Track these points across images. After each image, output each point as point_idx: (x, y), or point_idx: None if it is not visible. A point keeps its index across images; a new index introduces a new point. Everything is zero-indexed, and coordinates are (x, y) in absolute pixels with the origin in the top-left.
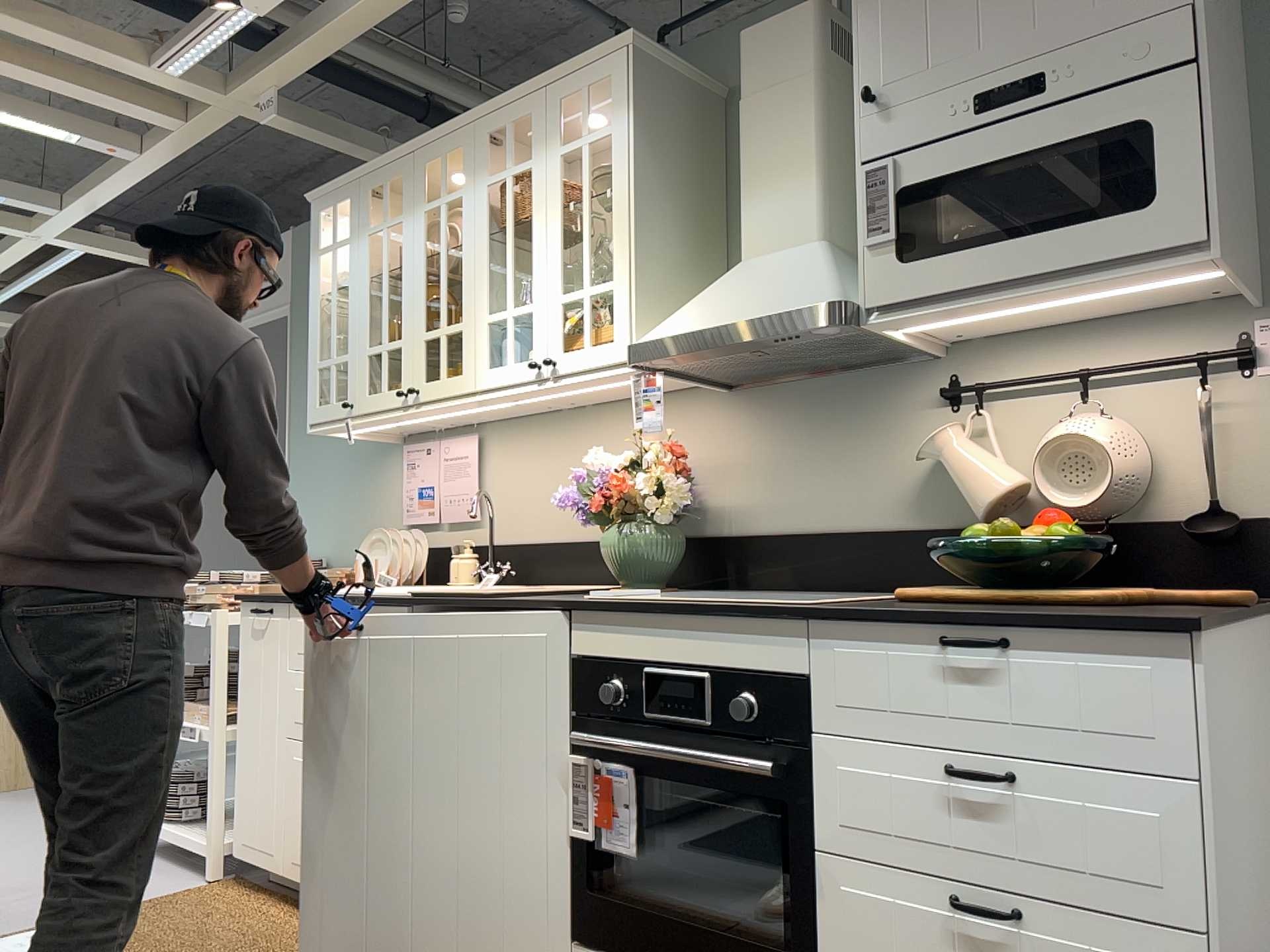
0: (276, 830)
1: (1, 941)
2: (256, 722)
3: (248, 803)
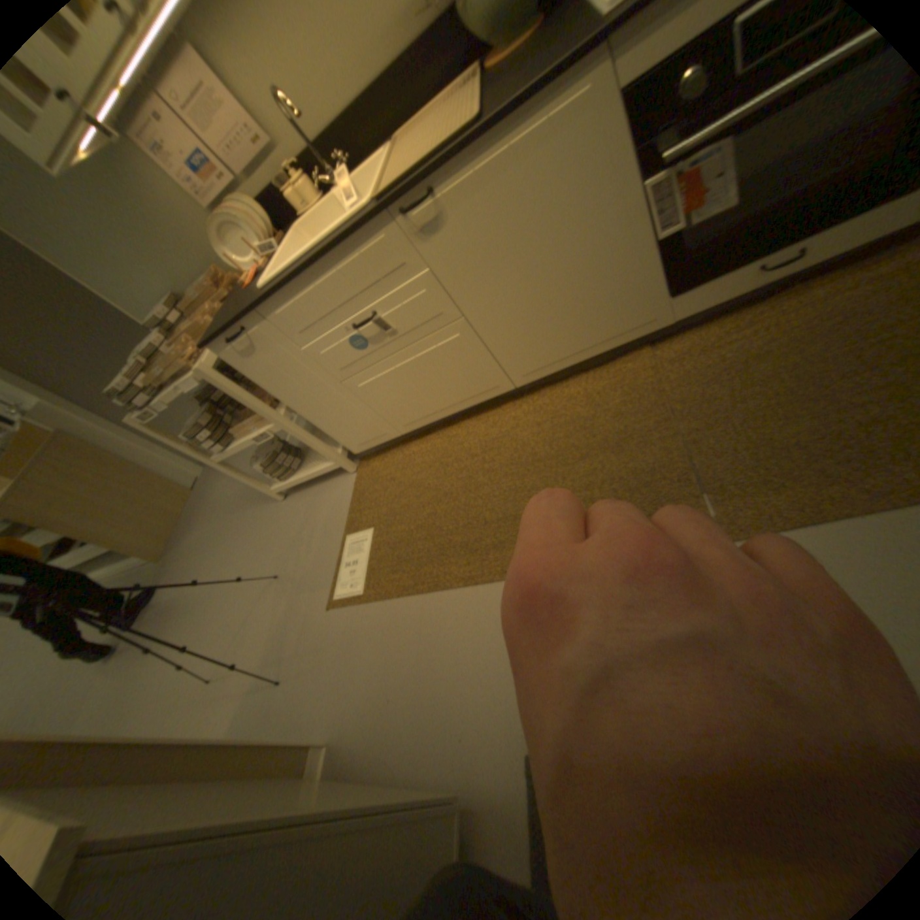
0: (380, 422)
1: (339, 577)
2: (308, 393)
3: (345, 428)
